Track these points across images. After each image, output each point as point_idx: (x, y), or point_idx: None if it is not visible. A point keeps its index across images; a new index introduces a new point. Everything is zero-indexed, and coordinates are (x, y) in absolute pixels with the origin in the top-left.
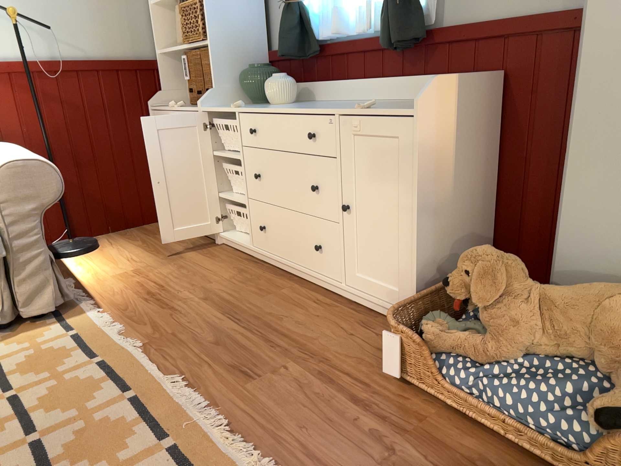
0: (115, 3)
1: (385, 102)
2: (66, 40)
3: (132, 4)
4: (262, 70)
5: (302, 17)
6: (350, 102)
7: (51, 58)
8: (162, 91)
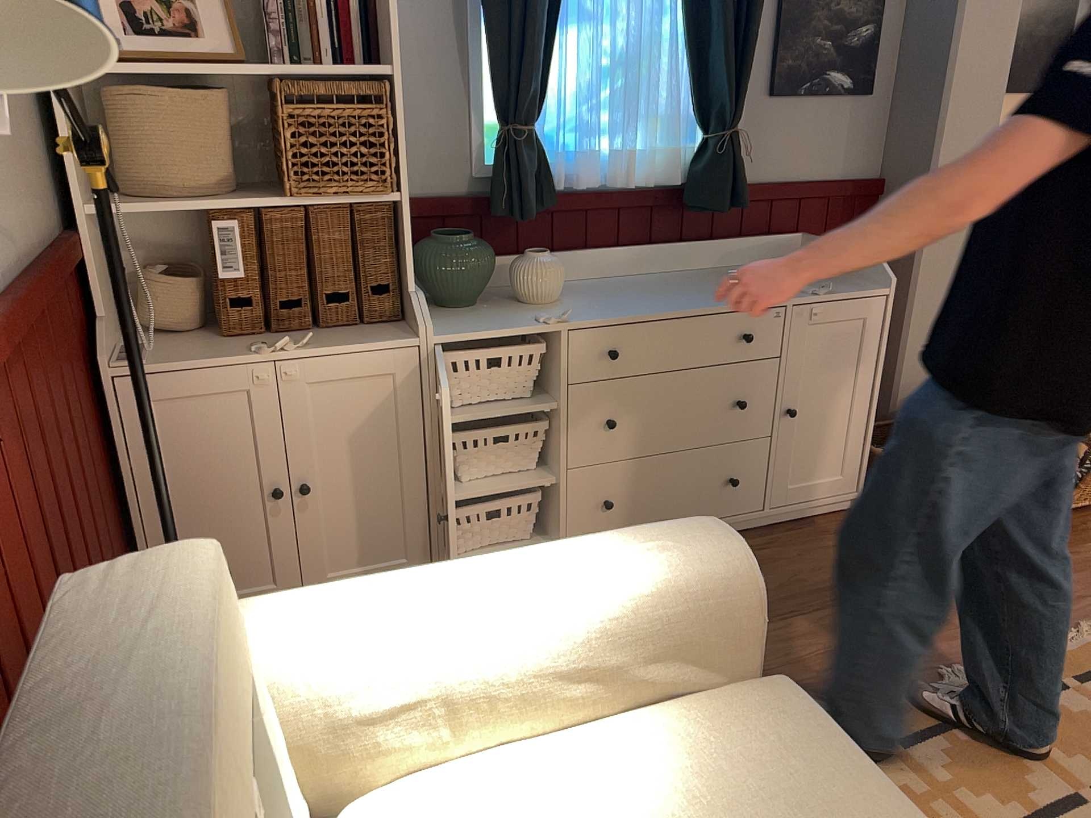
0: None
1: (690, 274)
2: None
3: None
4: (483, 243)
5: (540, 152)
6: (634, 280)
7: None
8: (97, 315)
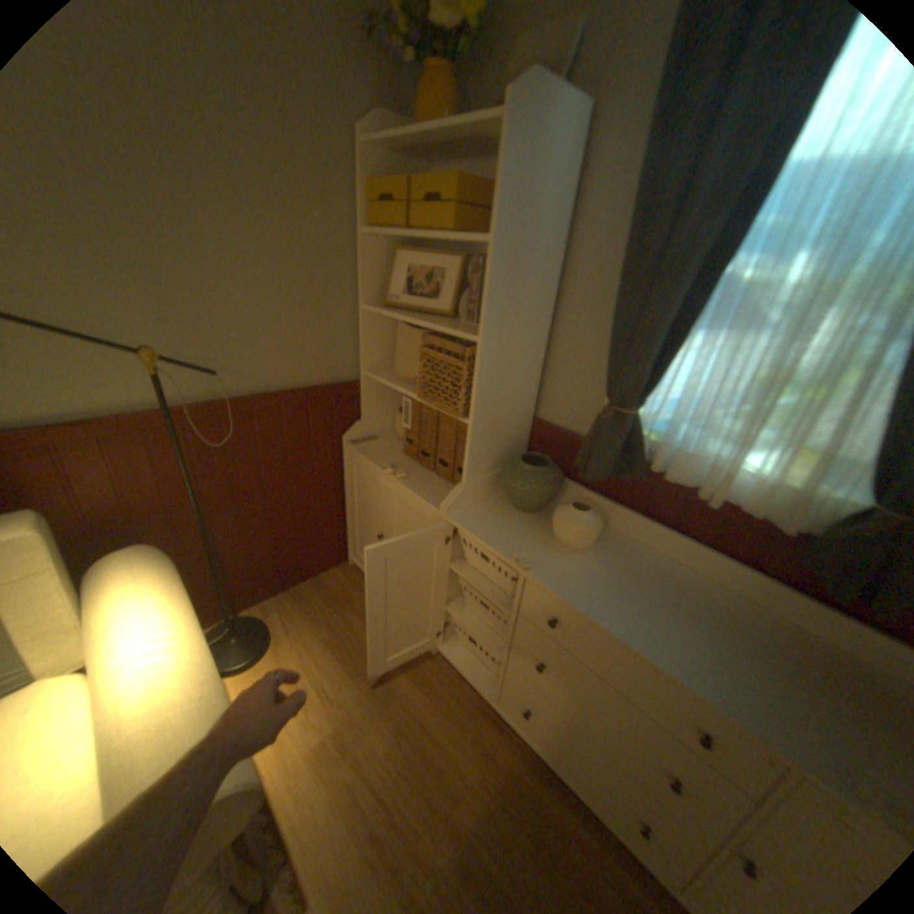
0: (310, 304)
1: (778, 628)
2: (233, 364)
3: (334, 304)
4: (547, 478)
5: (638, 433)
6: (699, 586)
7: (207, 395)
8: (362, 418)
